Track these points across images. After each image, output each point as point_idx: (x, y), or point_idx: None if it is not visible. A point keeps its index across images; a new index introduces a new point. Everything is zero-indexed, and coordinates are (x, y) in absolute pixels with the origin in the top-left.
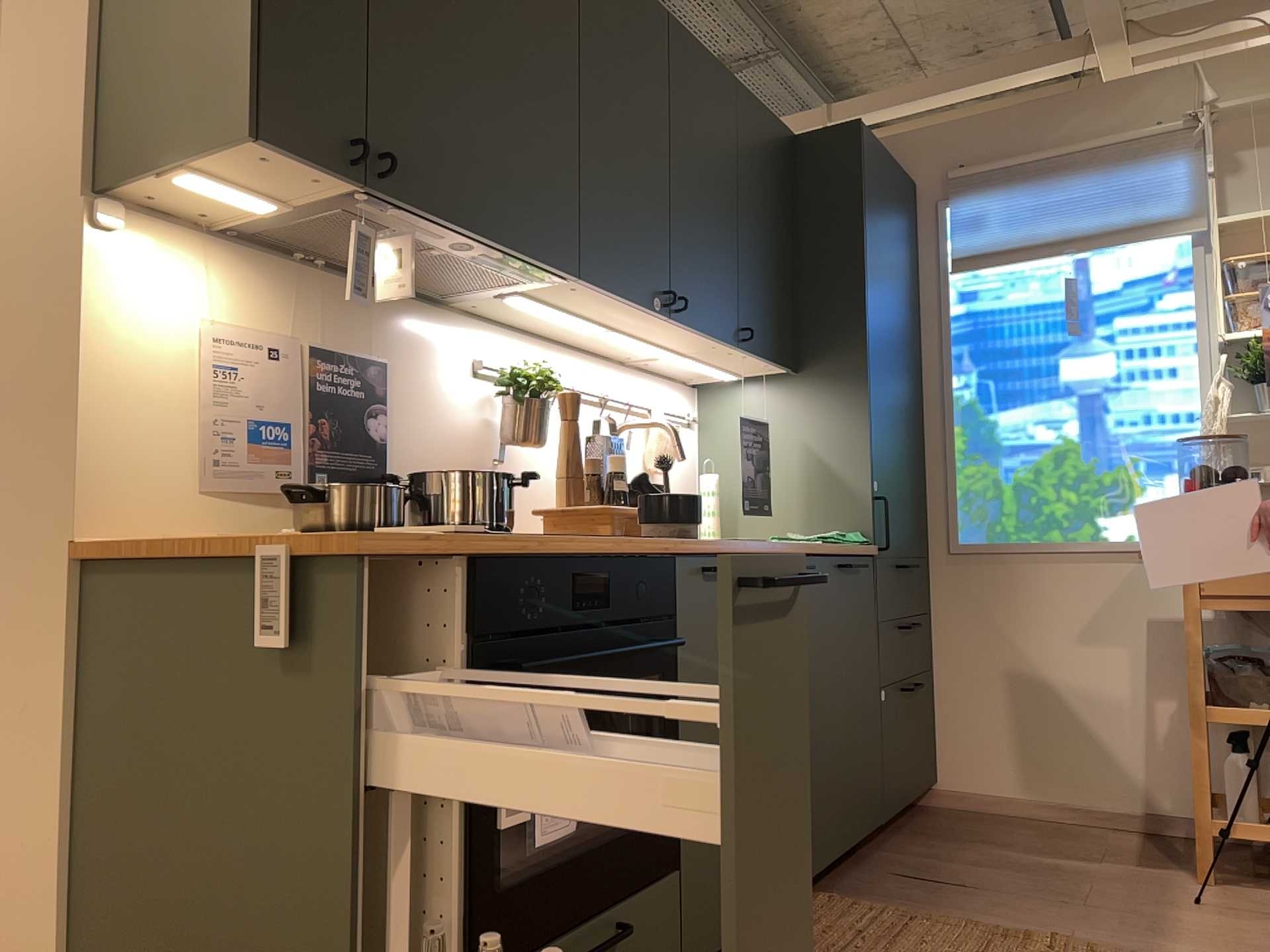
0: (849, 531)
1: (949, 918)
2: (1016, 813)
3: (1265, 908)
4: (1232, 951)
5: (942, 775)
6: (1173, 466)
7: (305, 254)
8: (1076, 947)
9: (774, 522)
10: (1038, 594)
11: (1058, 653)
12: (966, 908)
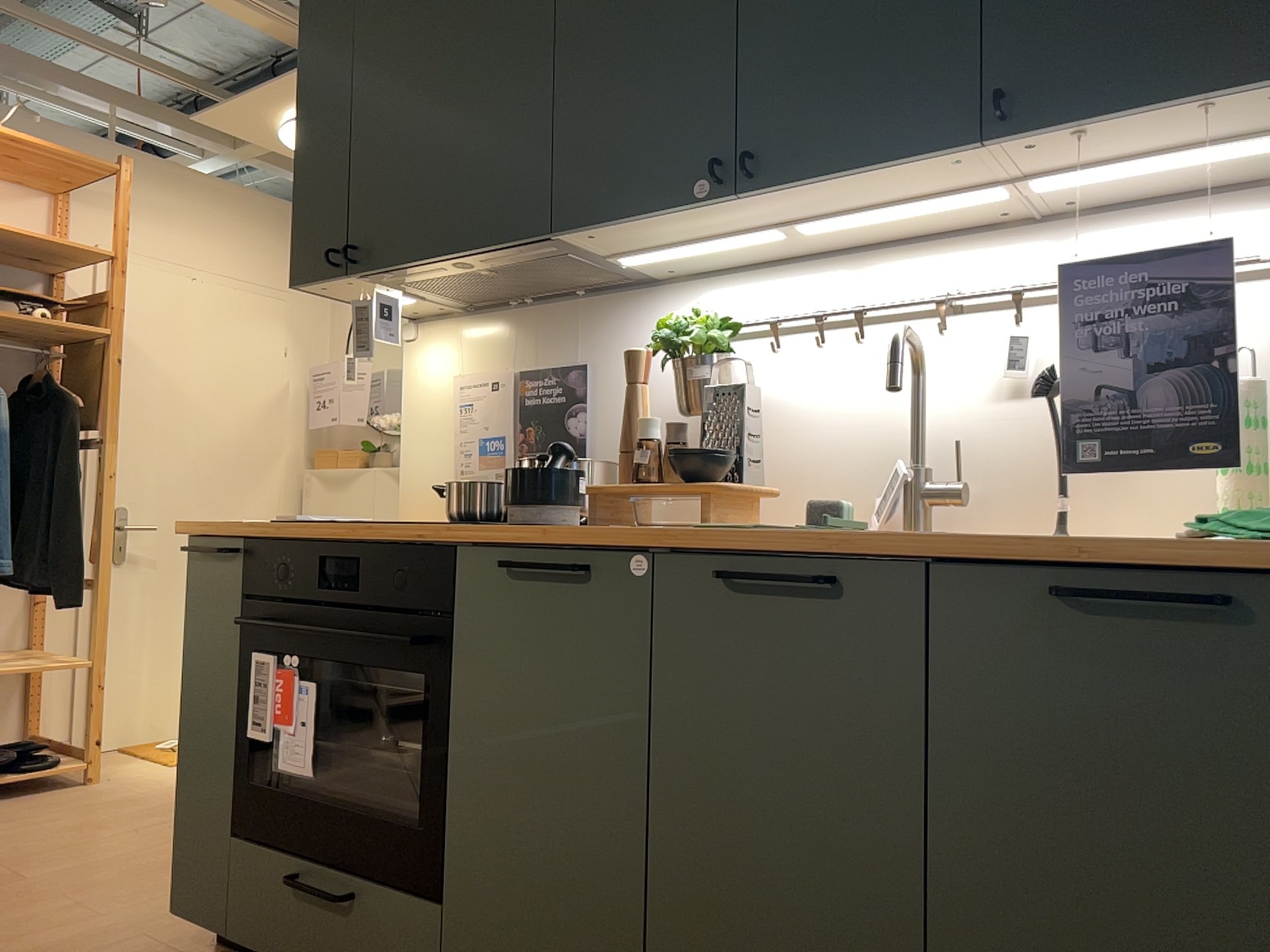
0: None
1: None
2: None
3: None
4: None
5: None
6: None
7: (512, 300)
8: None
9: None
10: None
11: None
12: None
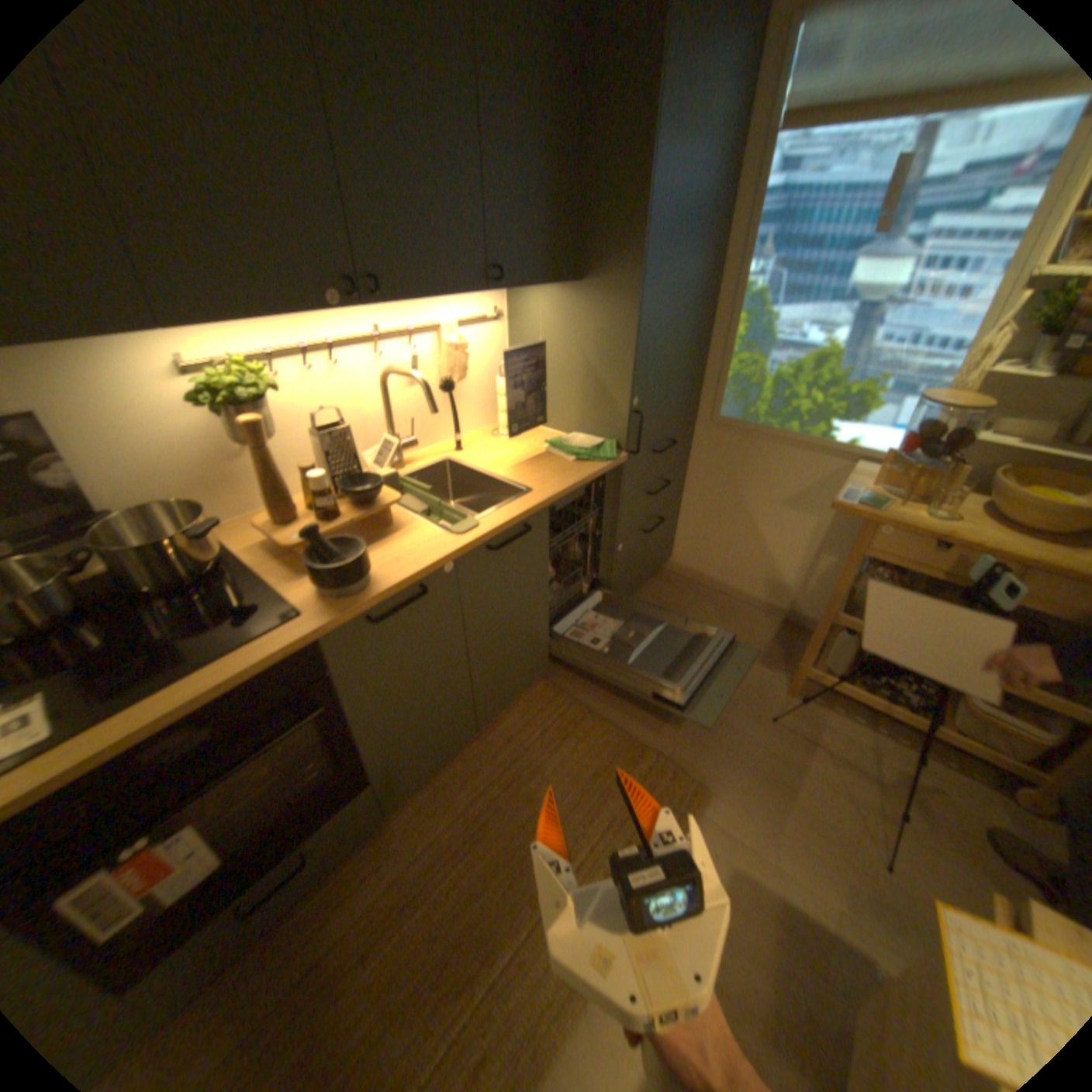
0: (607, 438)
1: (606, 719)
2: (711, 588)
3: (815, 734)
4: (766, 788)
5: (673, 556)
6: (917, 395)
7: None
8: (664, 774)
9: (557, 415)
10: (766, 467)
11: (766, 509)
12: (623, 707)
